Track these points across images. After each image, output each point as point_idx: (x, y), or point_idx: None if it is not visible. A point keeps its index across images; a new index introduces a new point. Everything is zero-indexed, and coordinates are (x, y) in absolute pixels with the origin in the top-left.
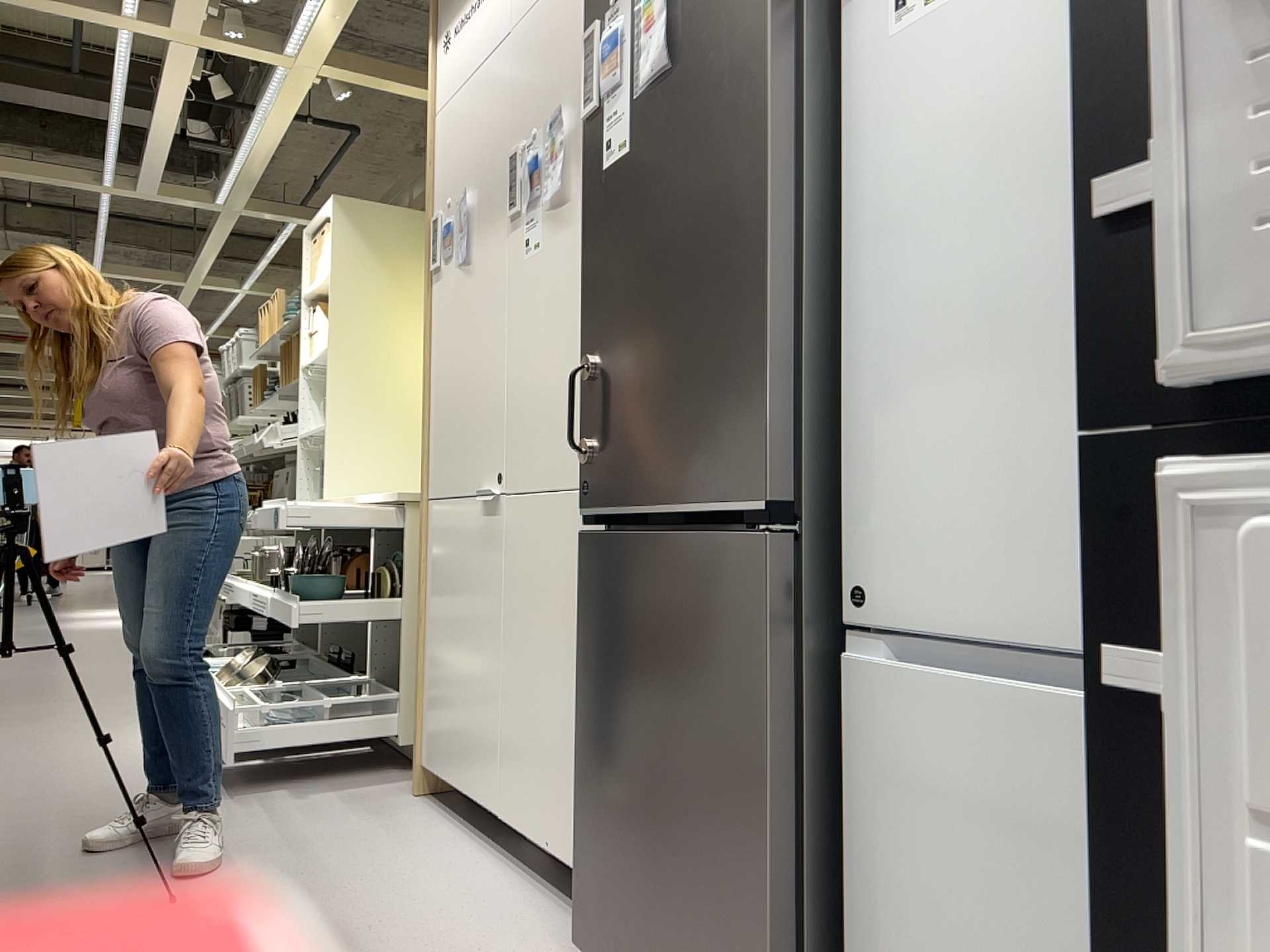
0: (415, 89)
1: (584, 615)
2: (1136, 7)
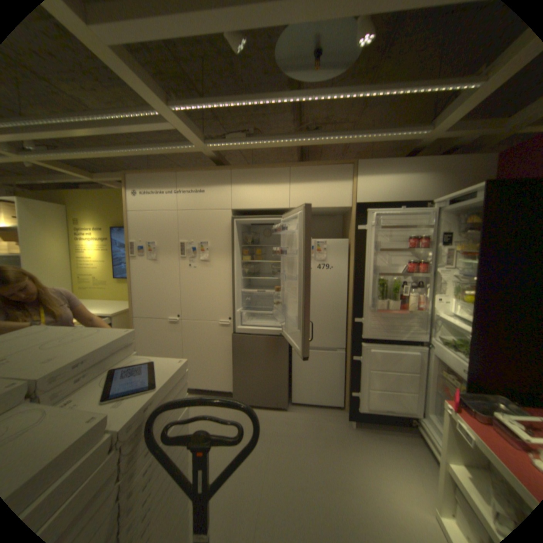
0: (70, 172)
1: (235, 348)
2: (357, 304)
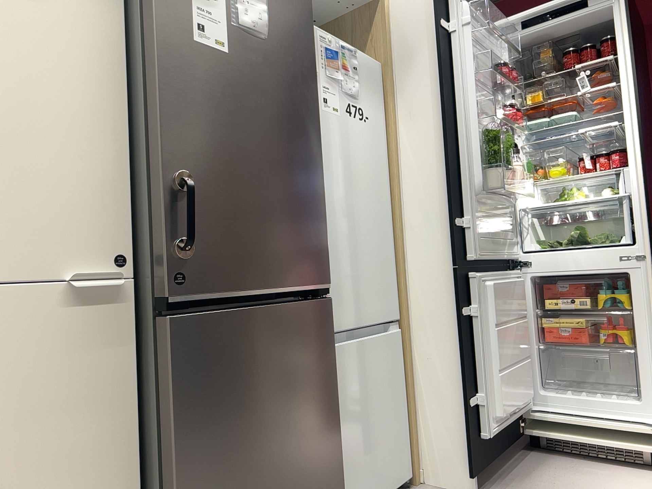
0: None
1: (180, 383)
2: (455, 186)
